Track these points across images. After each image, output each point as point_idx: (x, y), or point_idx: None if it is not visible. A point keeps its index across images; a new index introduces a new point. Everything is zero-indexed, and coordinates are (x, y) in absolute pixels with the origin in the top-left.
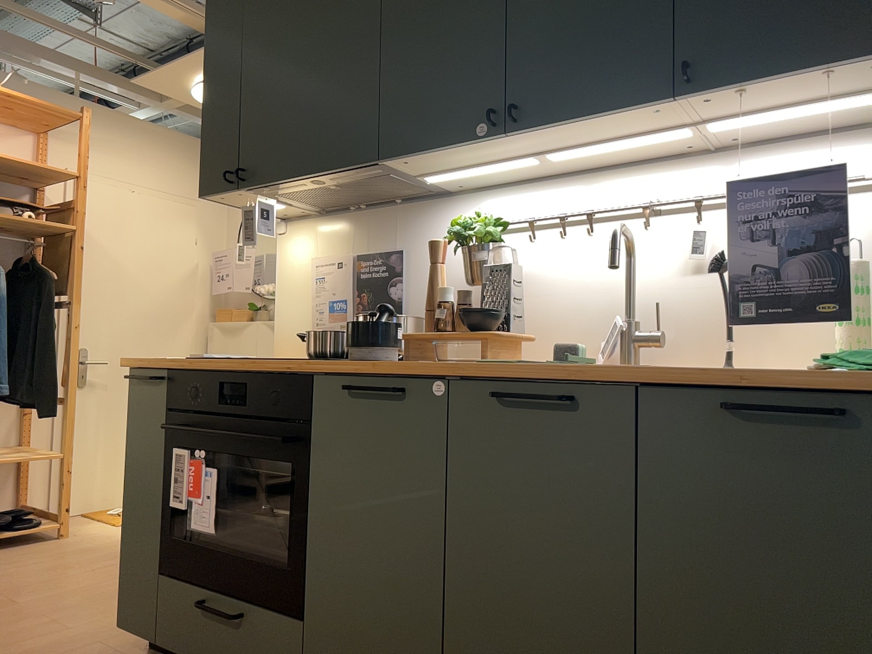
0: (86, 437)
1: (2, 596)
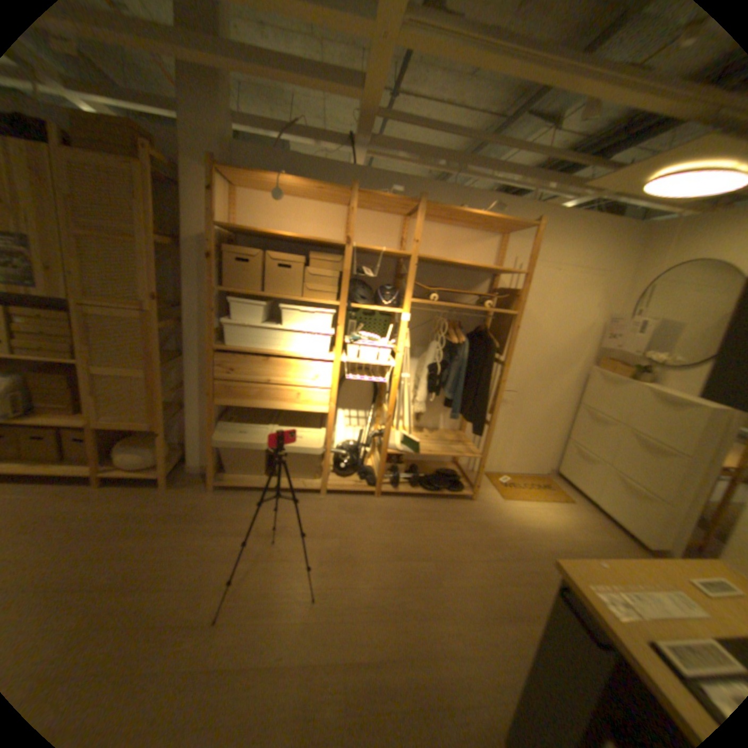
0: (495, 432)
1: (437, 570)
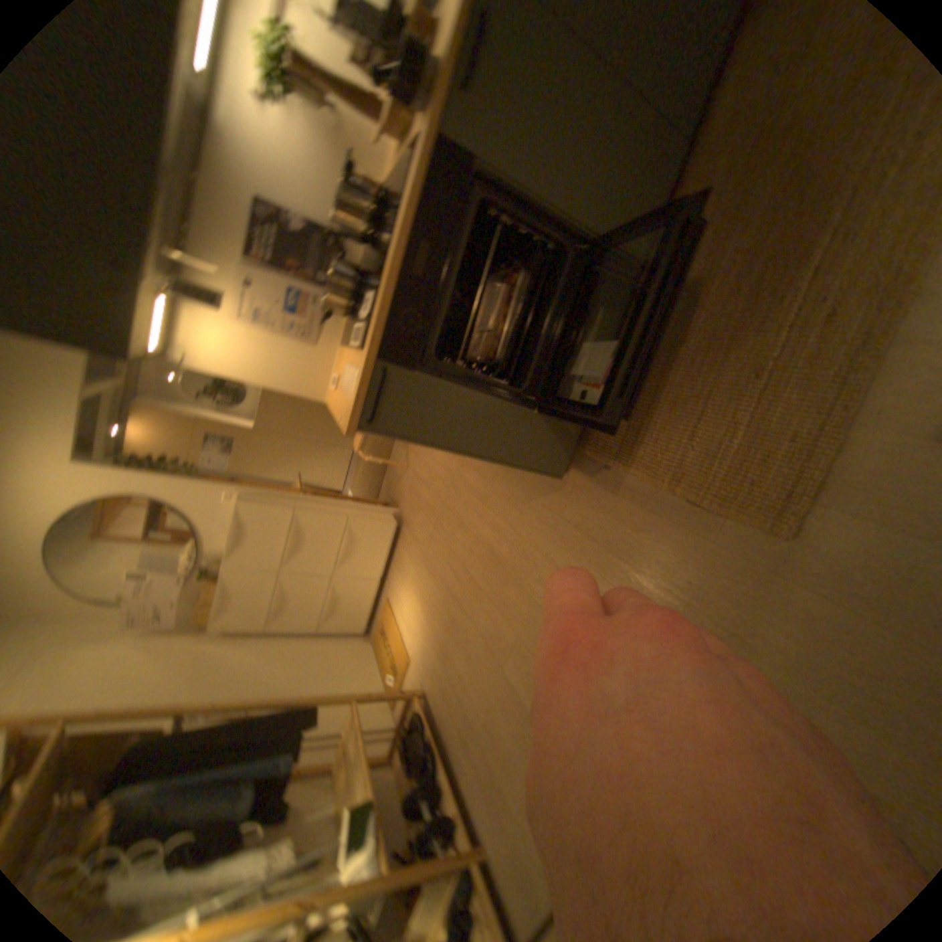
0: (319, 713)
1: (503, 657)
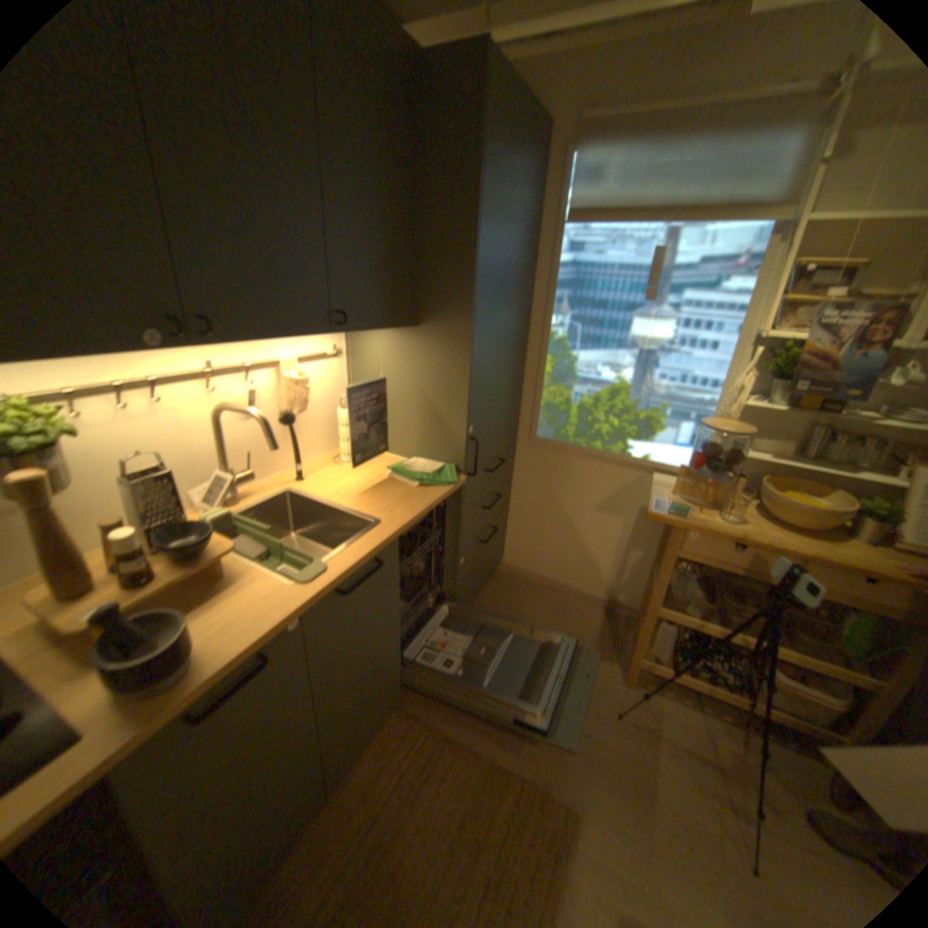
0: None
1: None
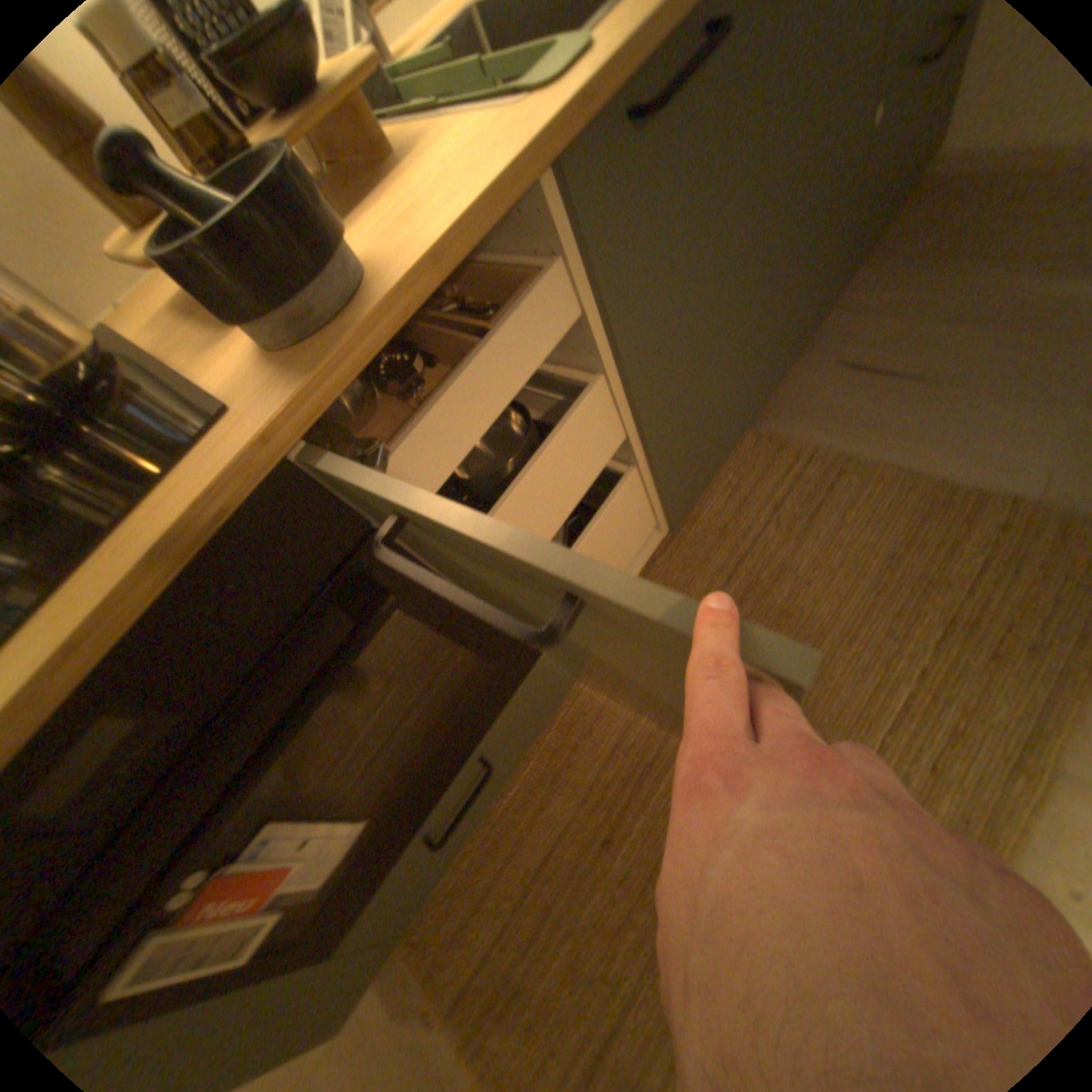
0: None
1: None
